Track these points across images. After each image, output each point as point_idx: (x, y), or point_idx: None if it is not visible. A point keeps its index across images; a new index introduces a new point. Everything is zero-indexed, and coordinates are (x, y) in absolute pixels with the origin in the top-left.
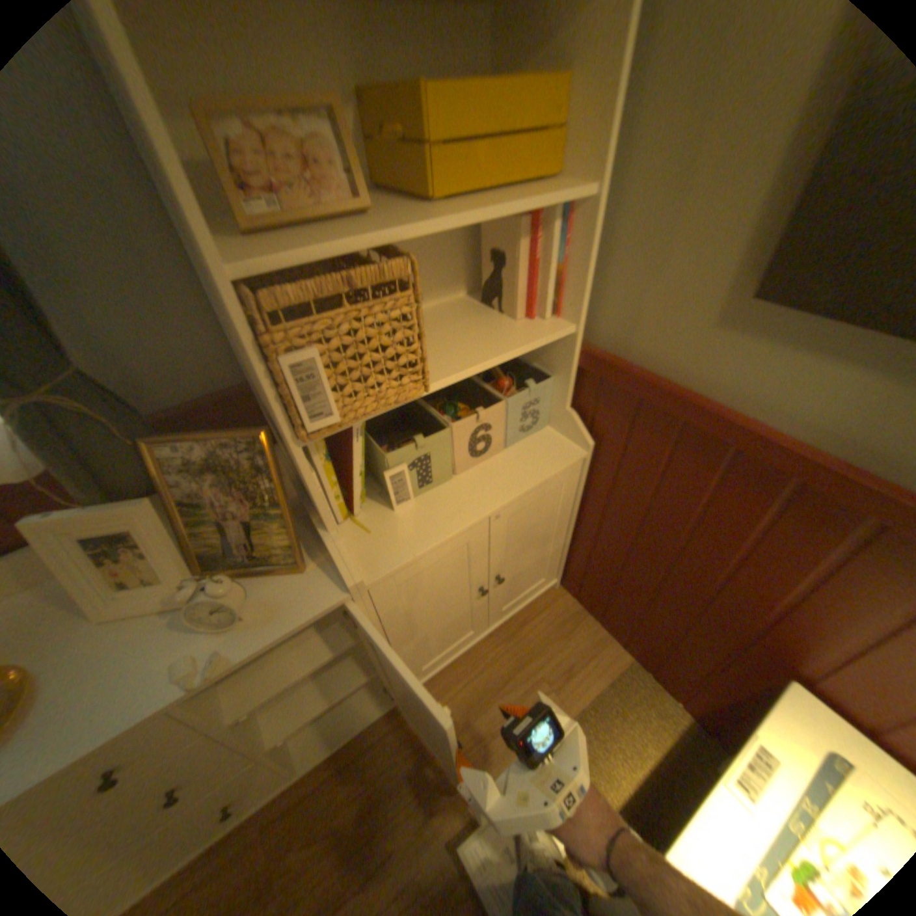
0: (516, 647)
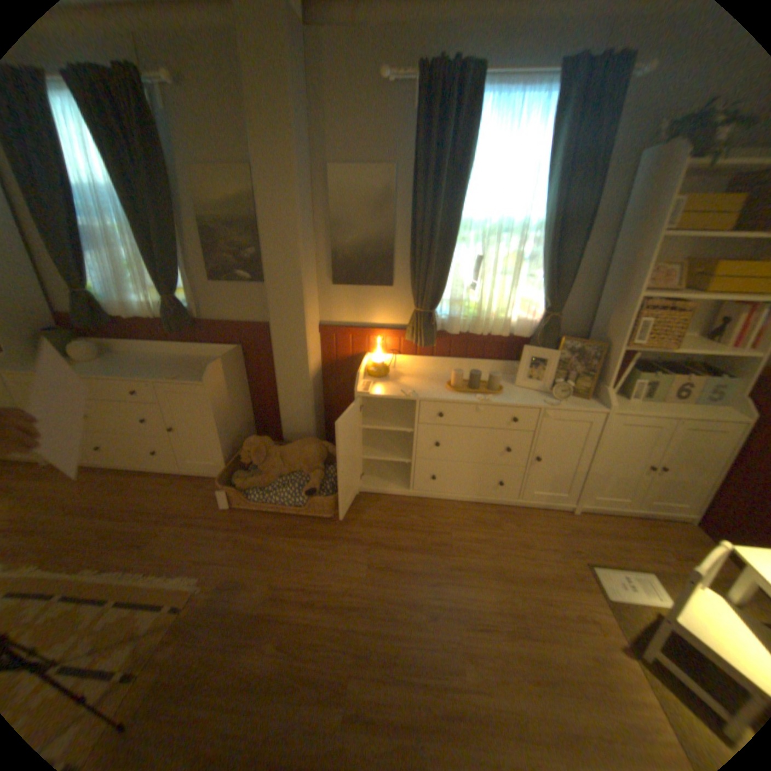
0: (653, 532)
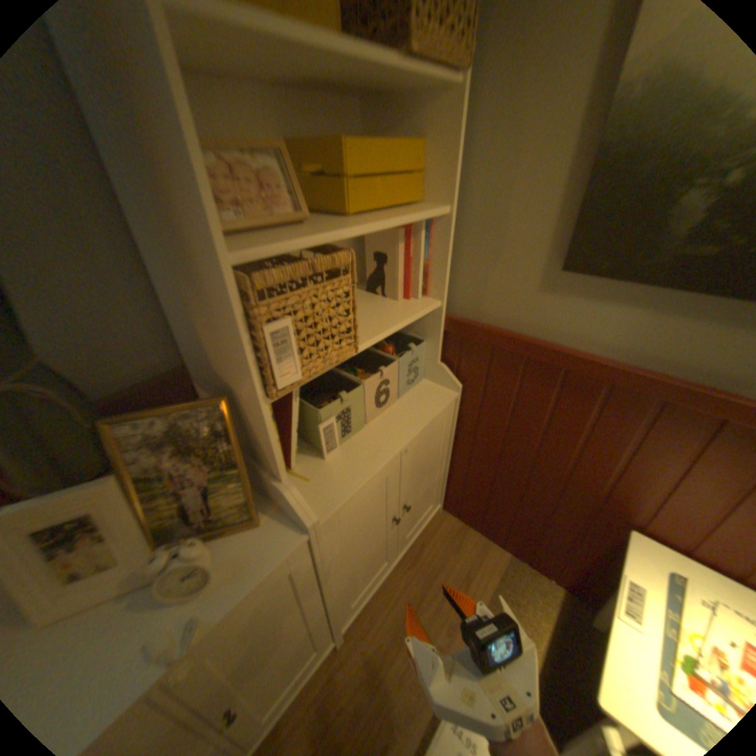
0: (421, 568)
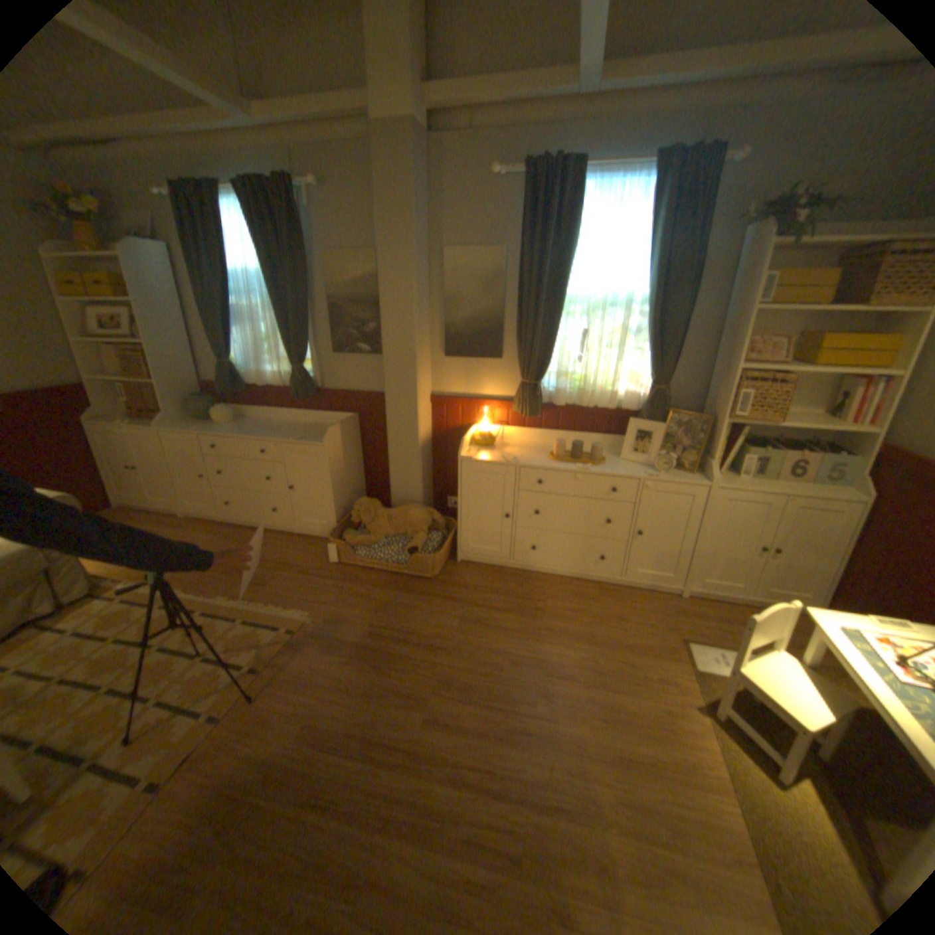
0: None
